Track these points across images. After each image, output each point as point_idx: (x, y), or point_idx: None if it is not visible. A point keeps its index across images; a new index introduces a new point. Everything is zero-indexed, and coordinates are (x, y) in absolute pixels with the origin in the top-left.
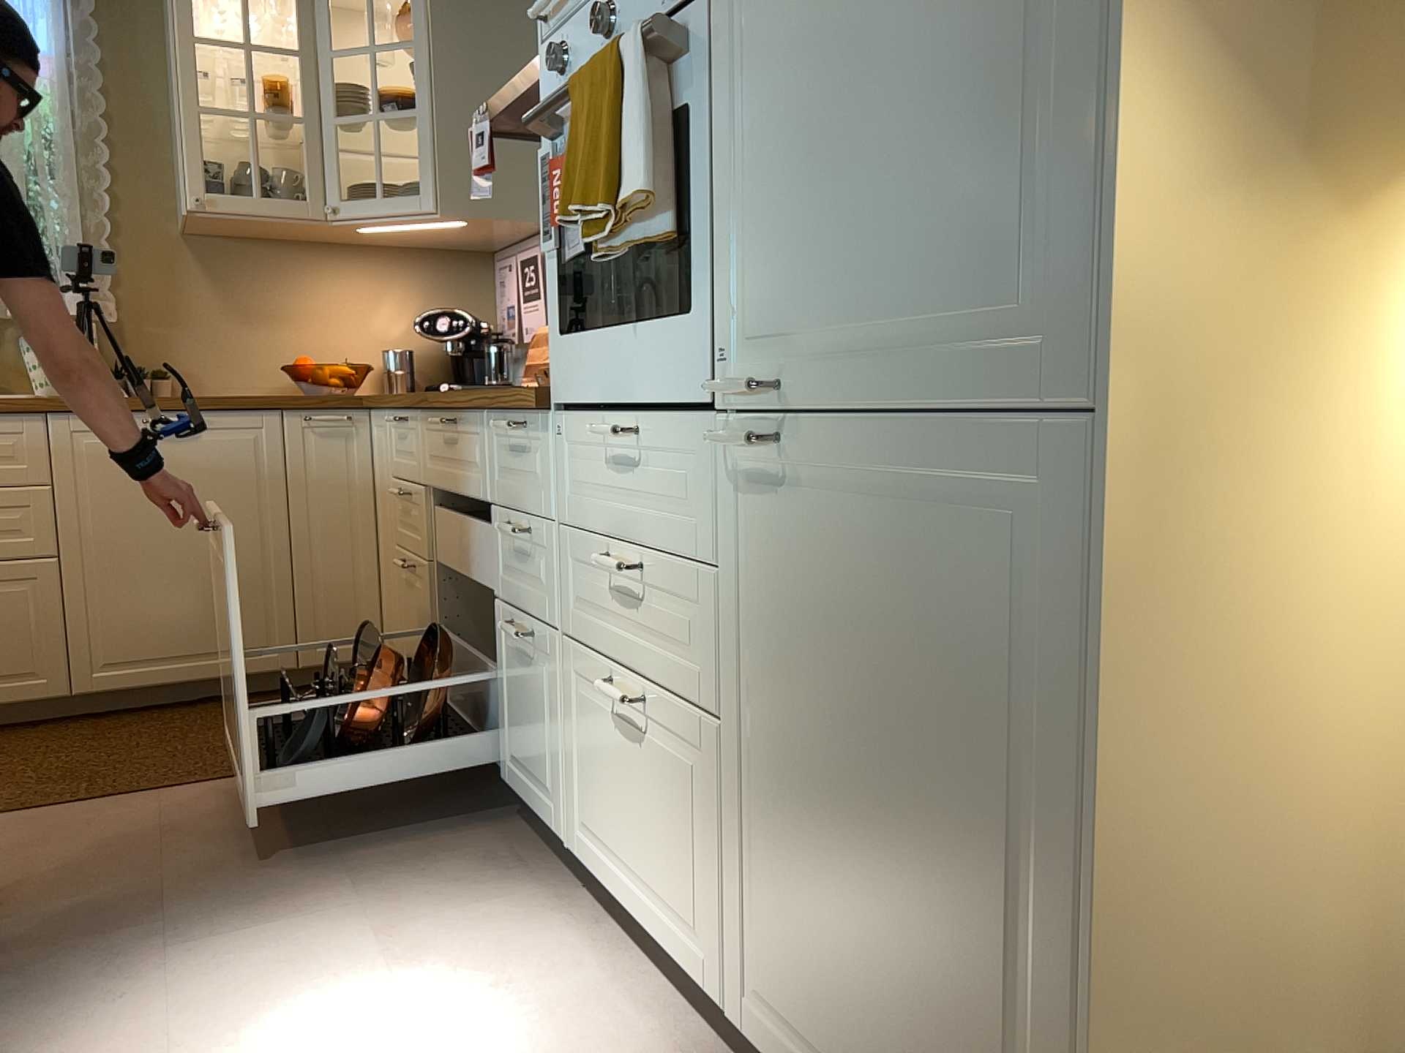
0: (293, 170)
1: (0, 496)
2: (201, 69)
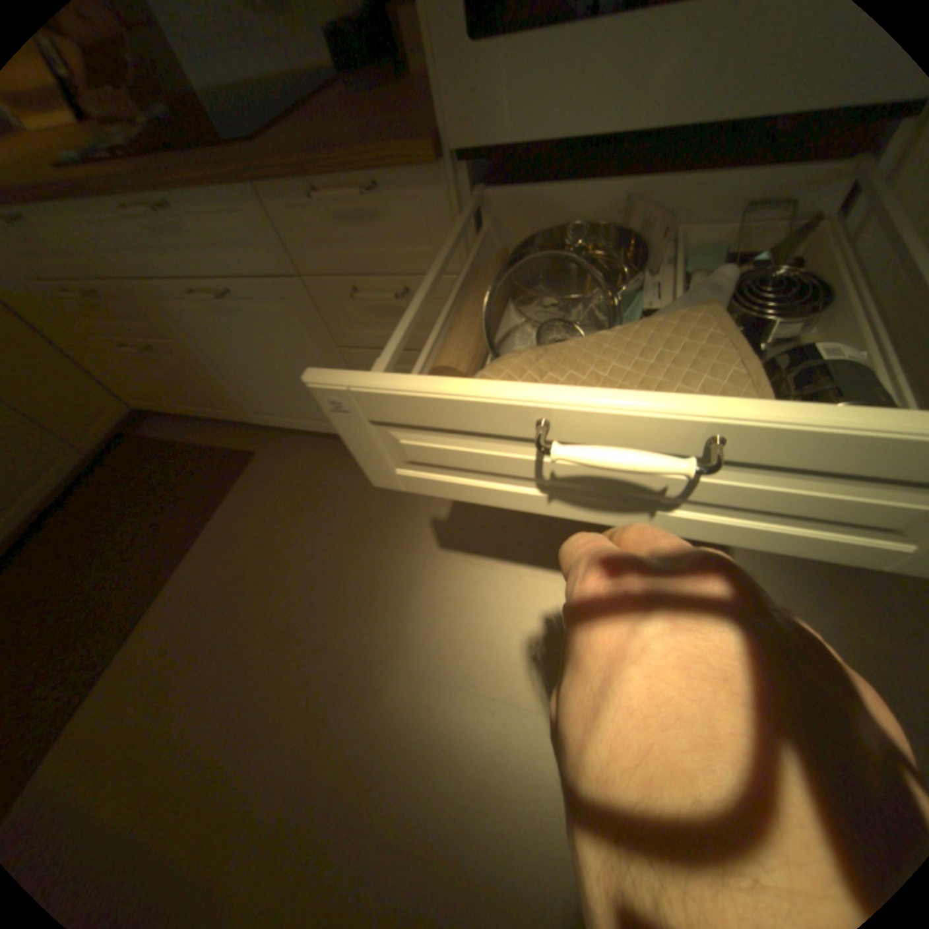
0: None
1: None
2: None
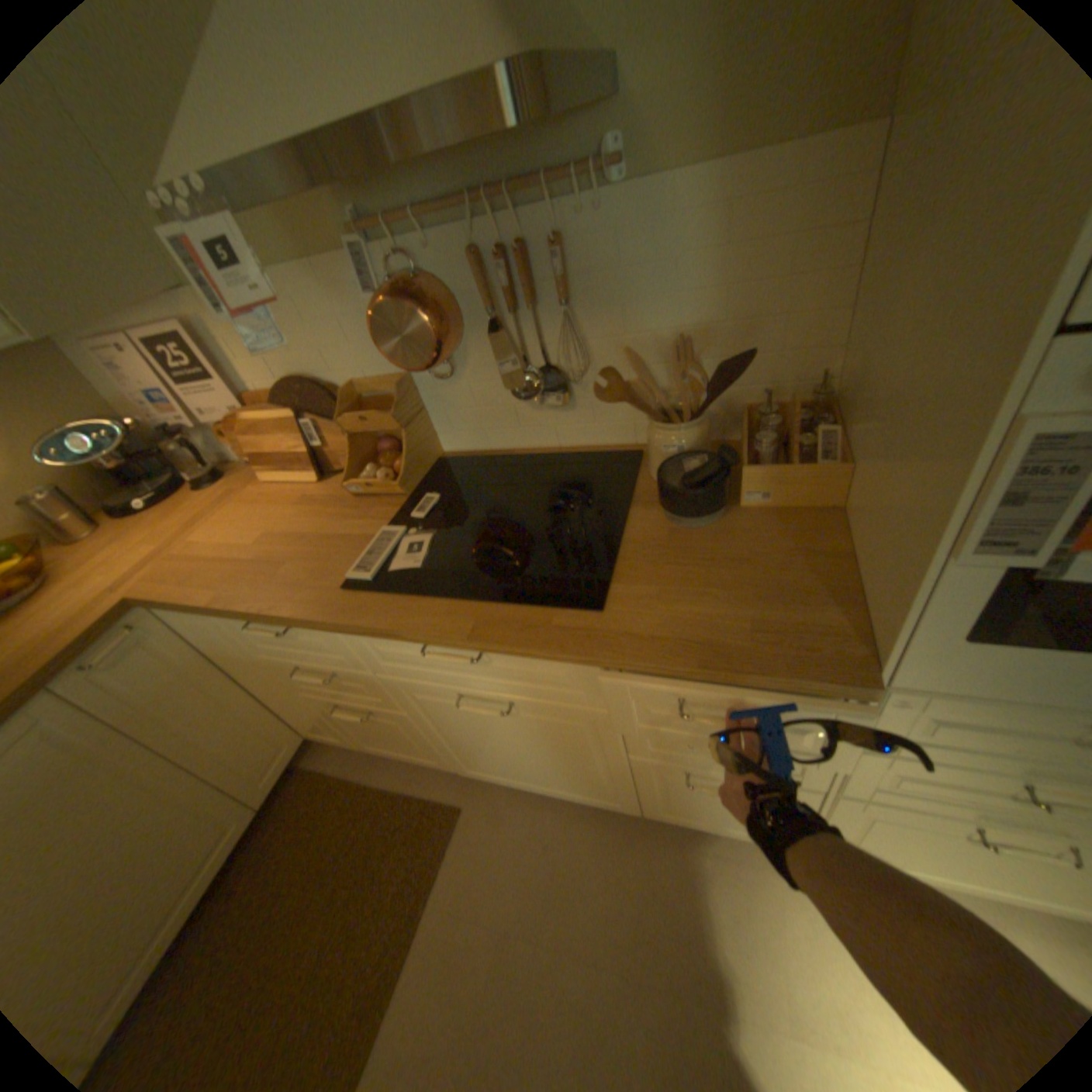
0: None
1: None
2: None
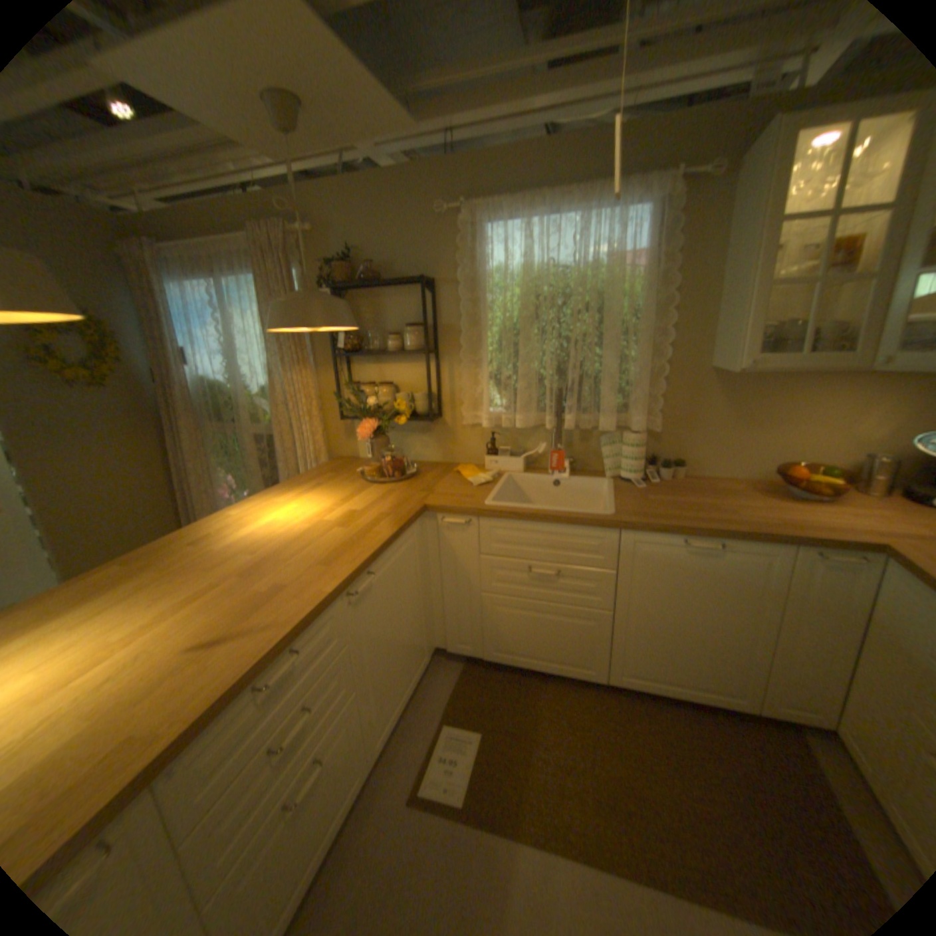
0: (844, 321)
1: (586, 572)
2: (780, 242)
